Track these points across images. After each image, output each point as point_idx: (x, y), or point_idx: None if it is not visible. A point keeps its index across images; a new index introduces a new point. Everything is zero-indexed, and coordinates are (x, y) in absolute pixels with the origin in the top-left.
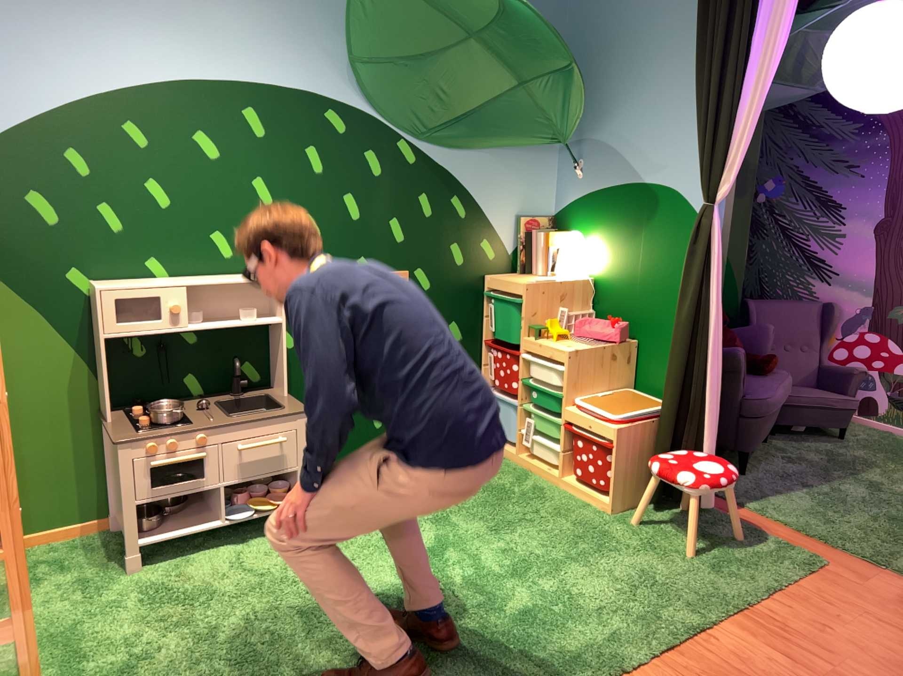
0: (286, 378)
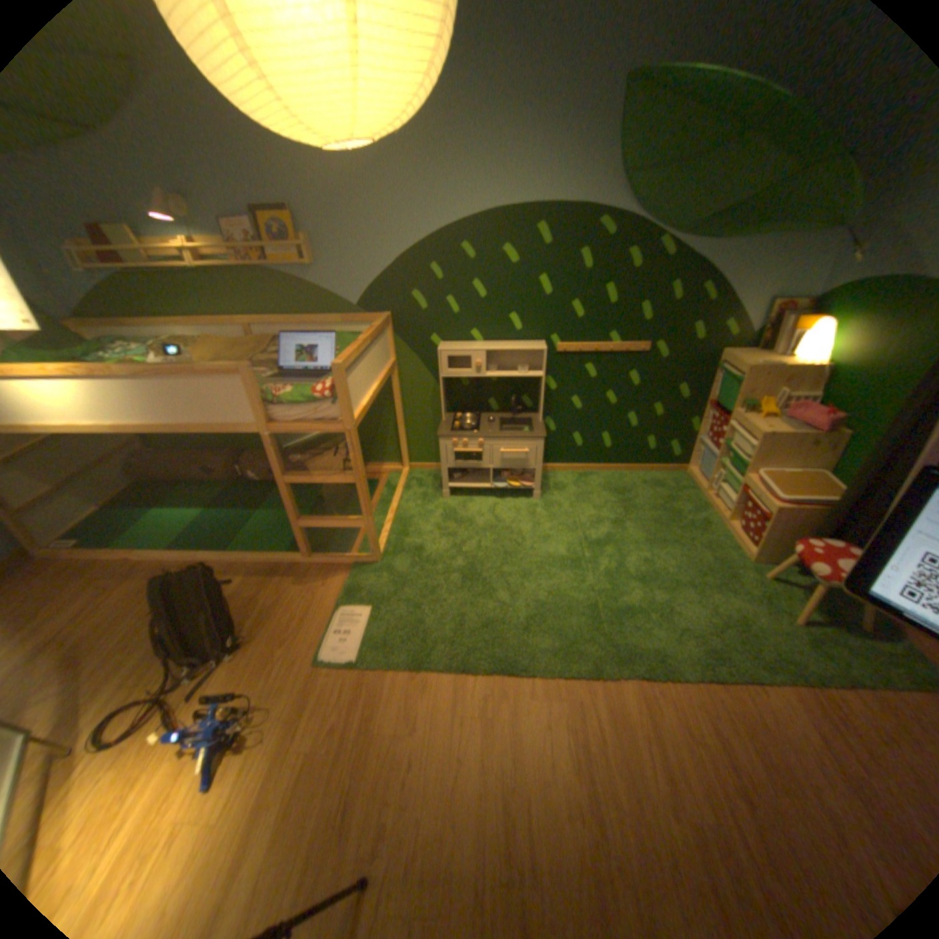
0: (547, 409)
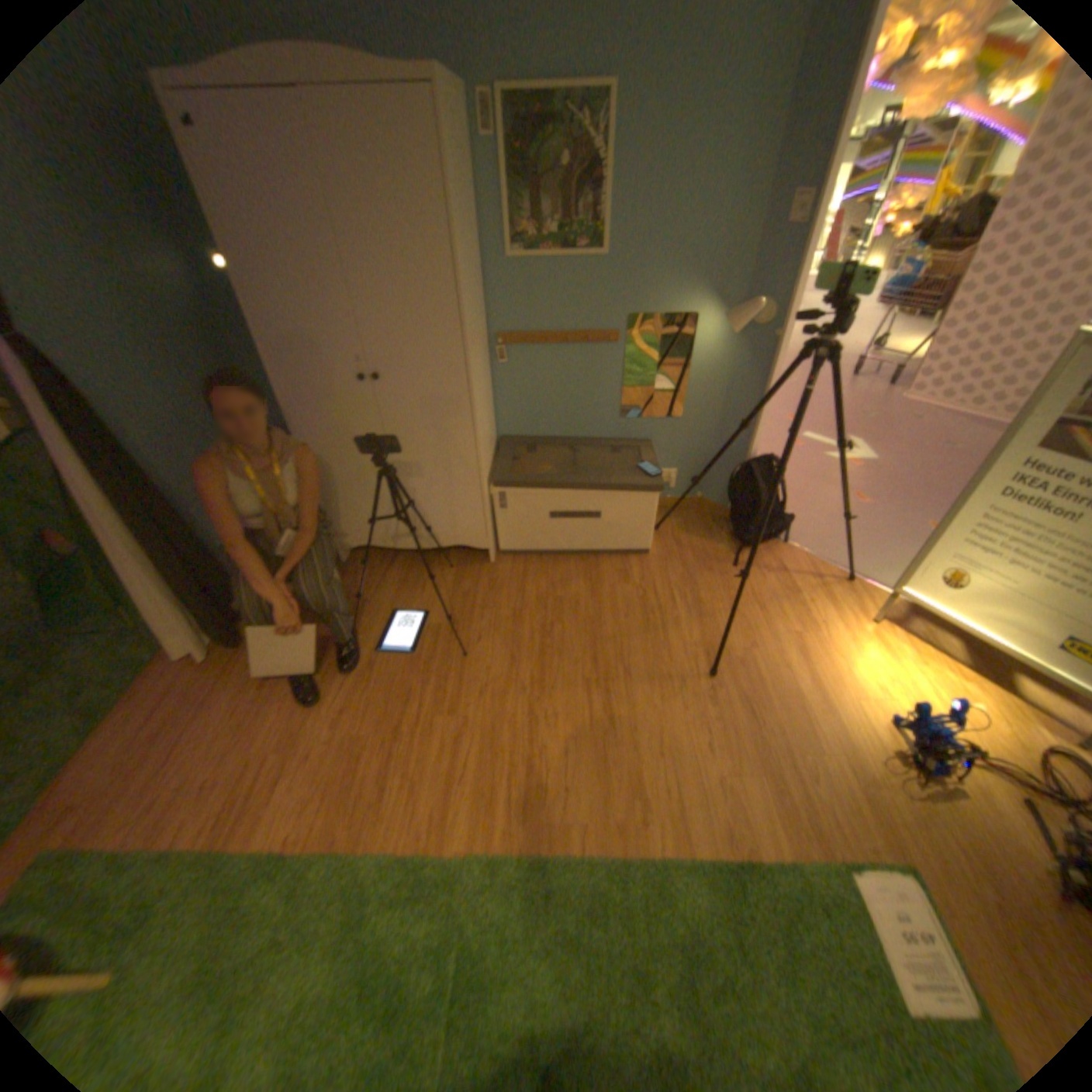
0: None
